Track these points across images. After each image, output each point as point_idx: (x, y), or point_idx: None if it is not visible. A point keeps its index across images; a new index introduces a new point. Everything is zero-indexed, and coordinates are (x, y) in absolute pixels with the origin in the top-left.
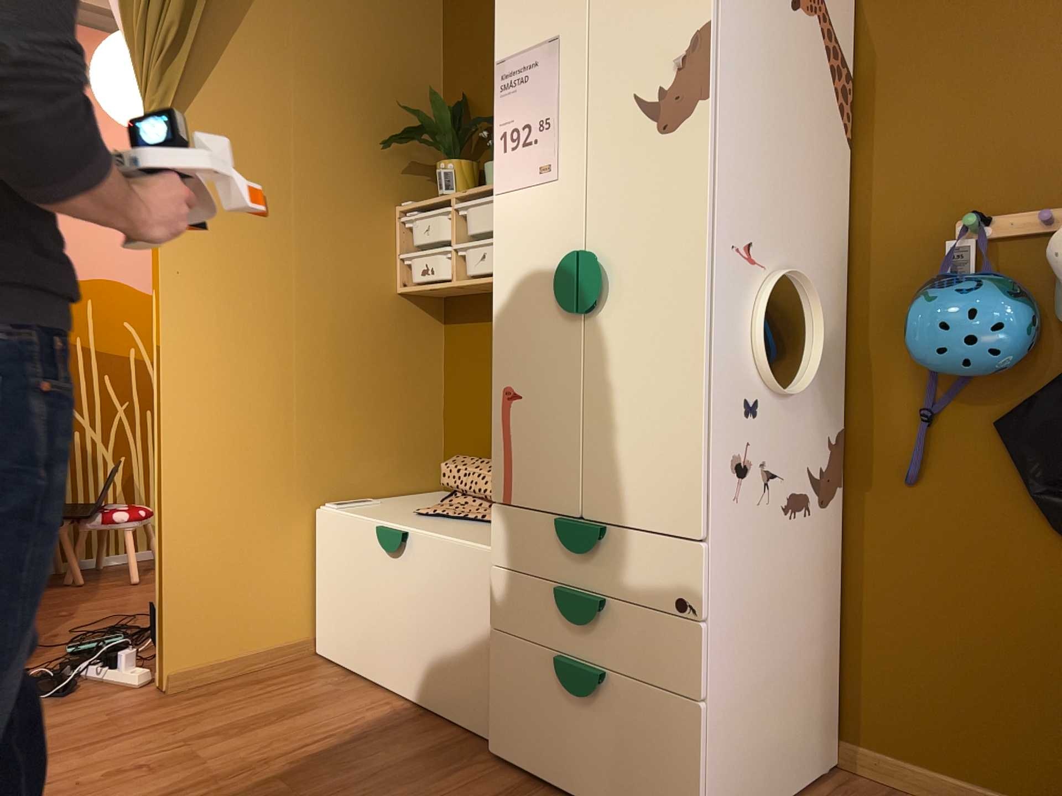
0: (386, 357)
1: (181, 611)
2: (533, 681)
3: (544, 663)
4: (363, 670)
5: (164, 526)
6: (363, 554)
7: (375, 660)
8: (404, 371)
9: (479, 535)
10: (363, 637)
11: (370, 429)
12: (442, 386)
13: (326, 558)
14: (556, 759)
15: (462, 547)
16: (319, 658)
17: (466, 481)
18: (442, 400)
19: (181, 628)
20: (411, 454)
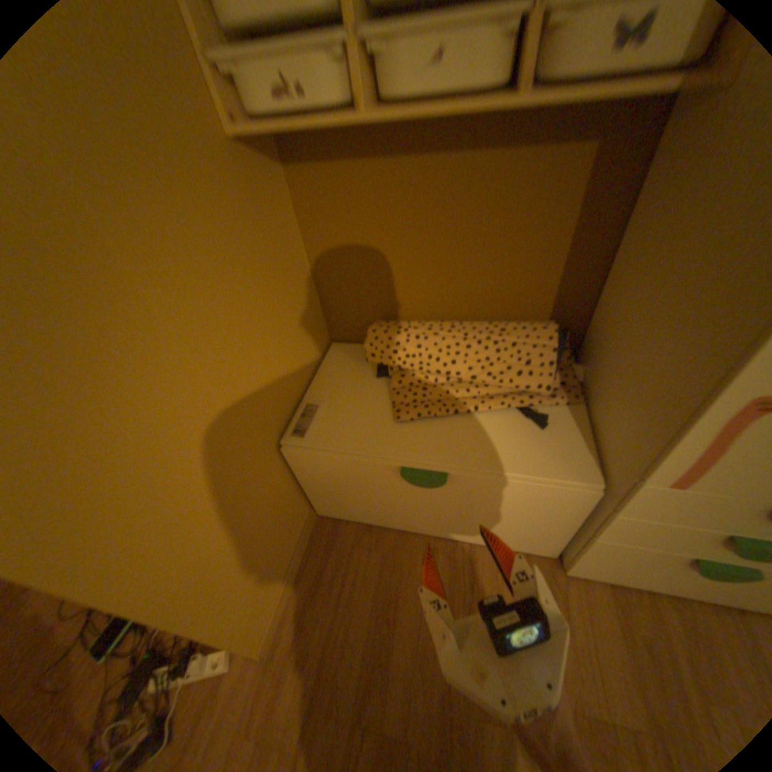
0: (256, 247)
1: (238, 626)
2: (647, 562)
3: (669, 557)
4: (385, 524)
5: (176, 626)
6: (372, 478)
7: (401, 522)
8: (275, 253)
9: (518, 447)
10: (382, 513)
11: (277, 340)
12: (303, 247)
13: (313, 477)
14: (652, 583)
15: (538, 483)
16: (325, 518)
17: (411, 361)
18: (307, 262)
19: (245, 629)
20: (307, 332)
